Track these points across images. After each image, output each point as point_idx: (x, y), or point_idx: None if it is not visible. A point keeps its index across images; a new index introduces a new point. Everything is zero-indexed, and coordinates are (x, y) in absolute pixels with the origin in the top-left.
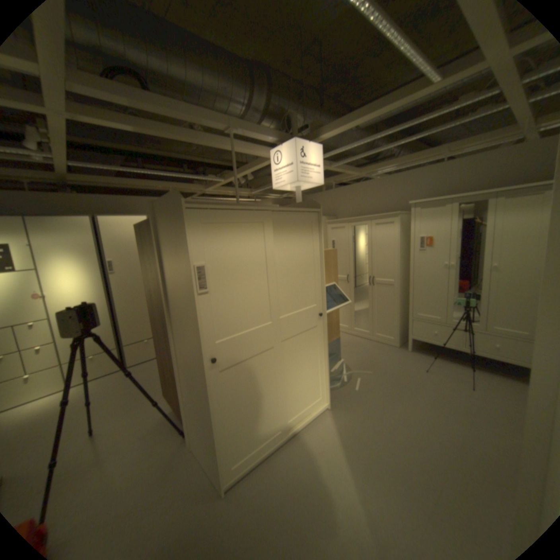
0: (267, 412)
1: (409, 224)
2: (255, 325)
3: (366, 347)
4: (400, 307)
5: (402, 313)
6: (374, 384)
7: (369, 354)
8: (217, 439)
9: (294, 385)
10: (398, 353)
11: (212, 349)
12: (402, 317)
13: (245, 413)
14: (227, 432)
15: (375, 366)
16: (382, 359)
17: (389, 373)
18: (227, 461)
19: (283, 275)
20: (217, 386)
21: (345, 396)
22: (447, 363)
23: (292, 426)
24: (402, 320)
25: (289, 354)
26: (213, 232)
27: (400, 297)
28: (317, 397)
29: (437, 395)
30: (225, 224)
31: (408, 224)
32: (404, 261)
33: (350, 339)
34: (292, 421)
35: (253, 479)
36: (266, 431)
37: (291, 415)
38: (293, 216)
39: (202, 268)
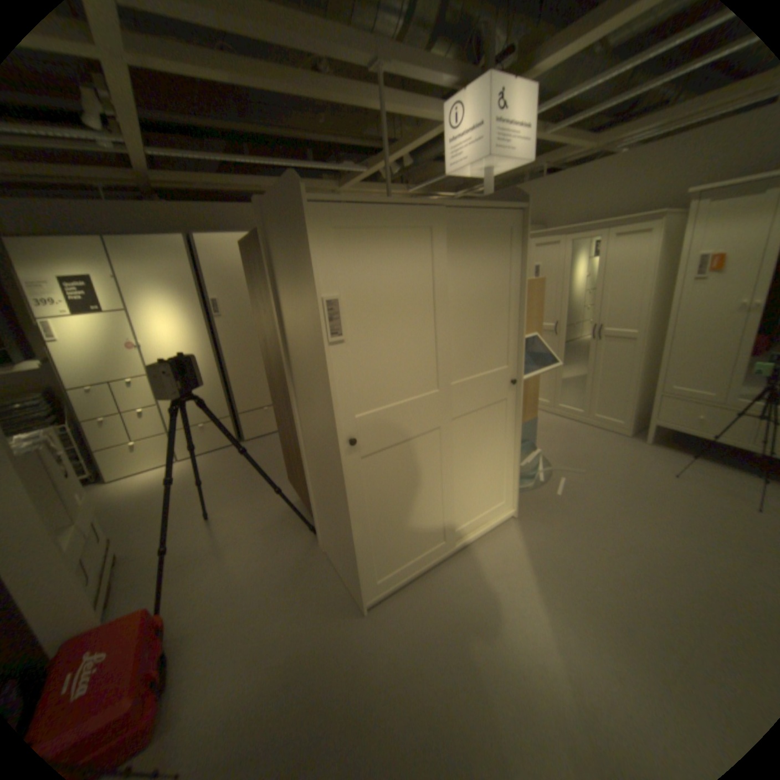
0: (427, 515)
1: (681, 232)
2: (413, 394)
3: (577, 433)
4: (643, 376)
5: (644, 385)
6: (586, 488)
7: (581, 444)
8: (358, 545)
9: (467, 482)
10: (628, 445)
11: (350, 426)
12: (643, 390)
13: (396, 514)
14: (371, 537)
15: (589, 462)
16: (602, 453)
17: (612, 474)
18: (371, 573)
19: (459, 318)
20: (357, 477)
21: (540, 501)
22: (715, 466)
23: (461, 536)
24: (642, 395)
25: (462, 438)
26: (351, 244)
27: (645, 359)
28: (498, 500)
29: (692, 513)
30: (369, 229)
31: (678, 232)
32: (661, 298)
33: (551, 420)
34: (461, 529)
35: (405, 598)
36: (425, 540)
37: (460, 522)
38: (481, 216)
39: (335, 303)
